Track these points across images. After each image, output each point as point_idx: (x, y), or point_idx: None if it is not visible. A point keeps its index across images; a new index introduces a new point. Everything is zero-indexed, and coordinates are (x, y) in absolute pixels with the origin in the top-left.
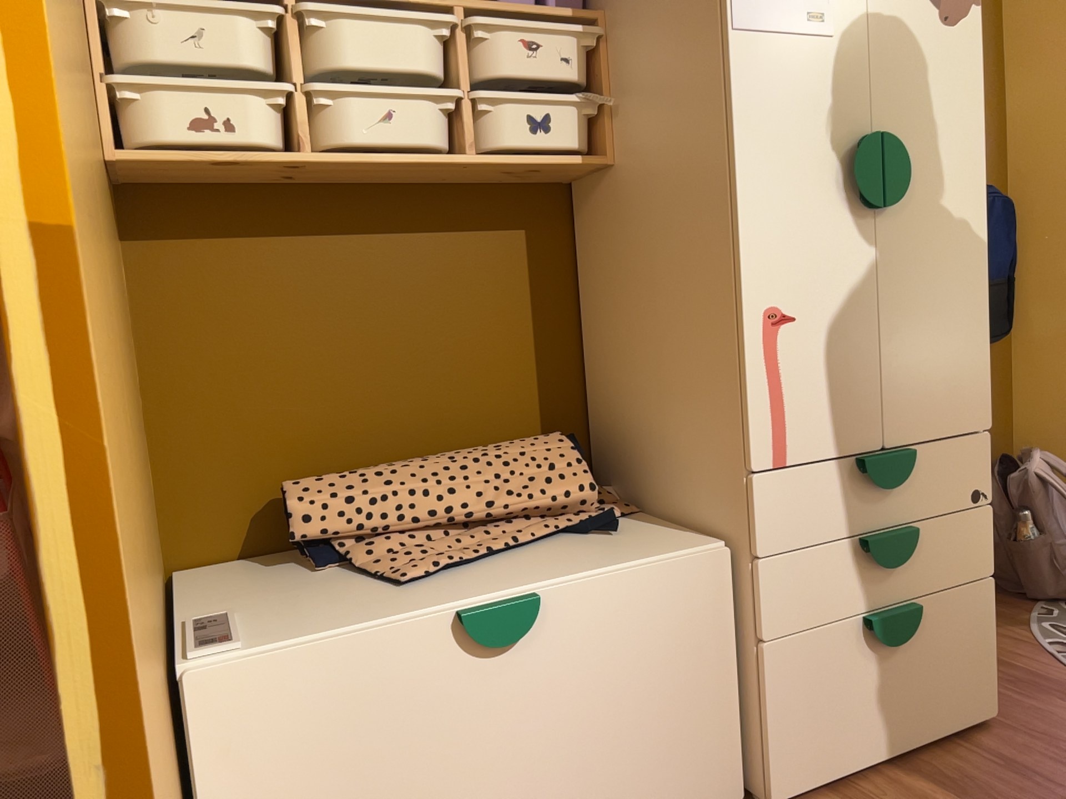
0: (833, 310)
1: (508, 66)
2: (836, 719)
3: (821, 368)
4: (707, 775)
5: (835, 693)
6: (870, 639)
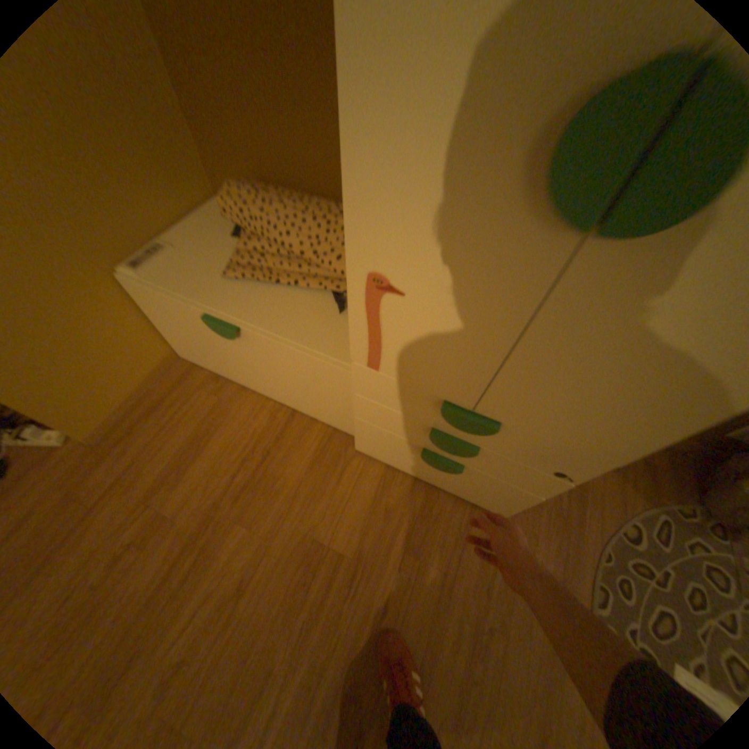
0: (451, 305)
1: None
2: (393, 455)
3: (422, 339)
4: (336, 421)
5: (394, 451)
6: (423, 454)
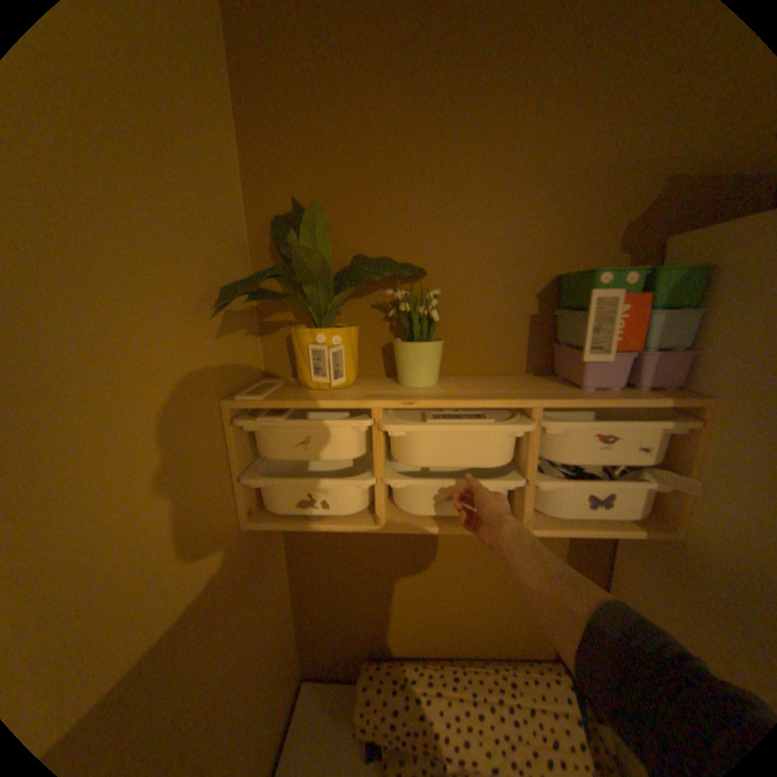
0: None
1: (578, 458)
2: None
3: None
4: None
5: None
6: None
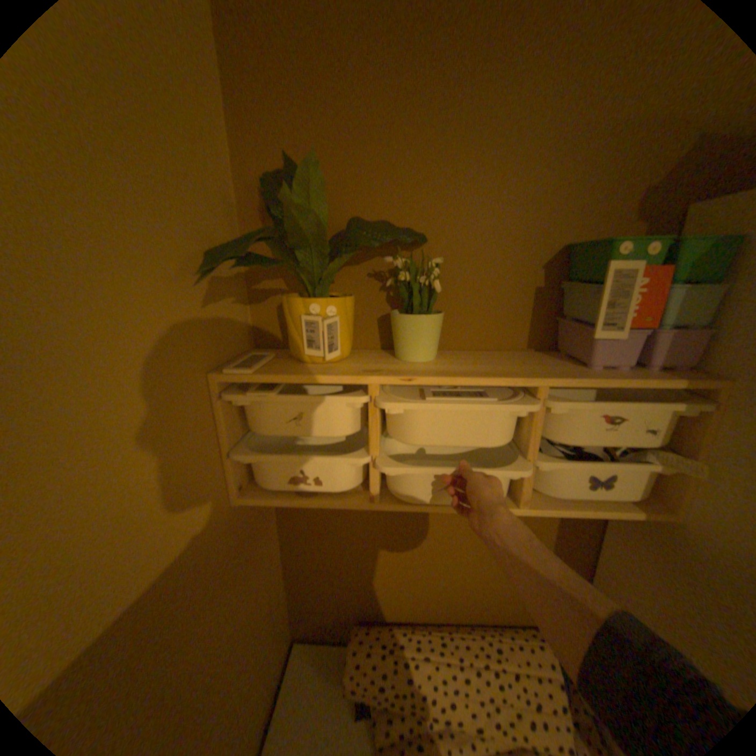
0: None
1: (583, 440)
2: None
3: None
4: None
5: None
6: None
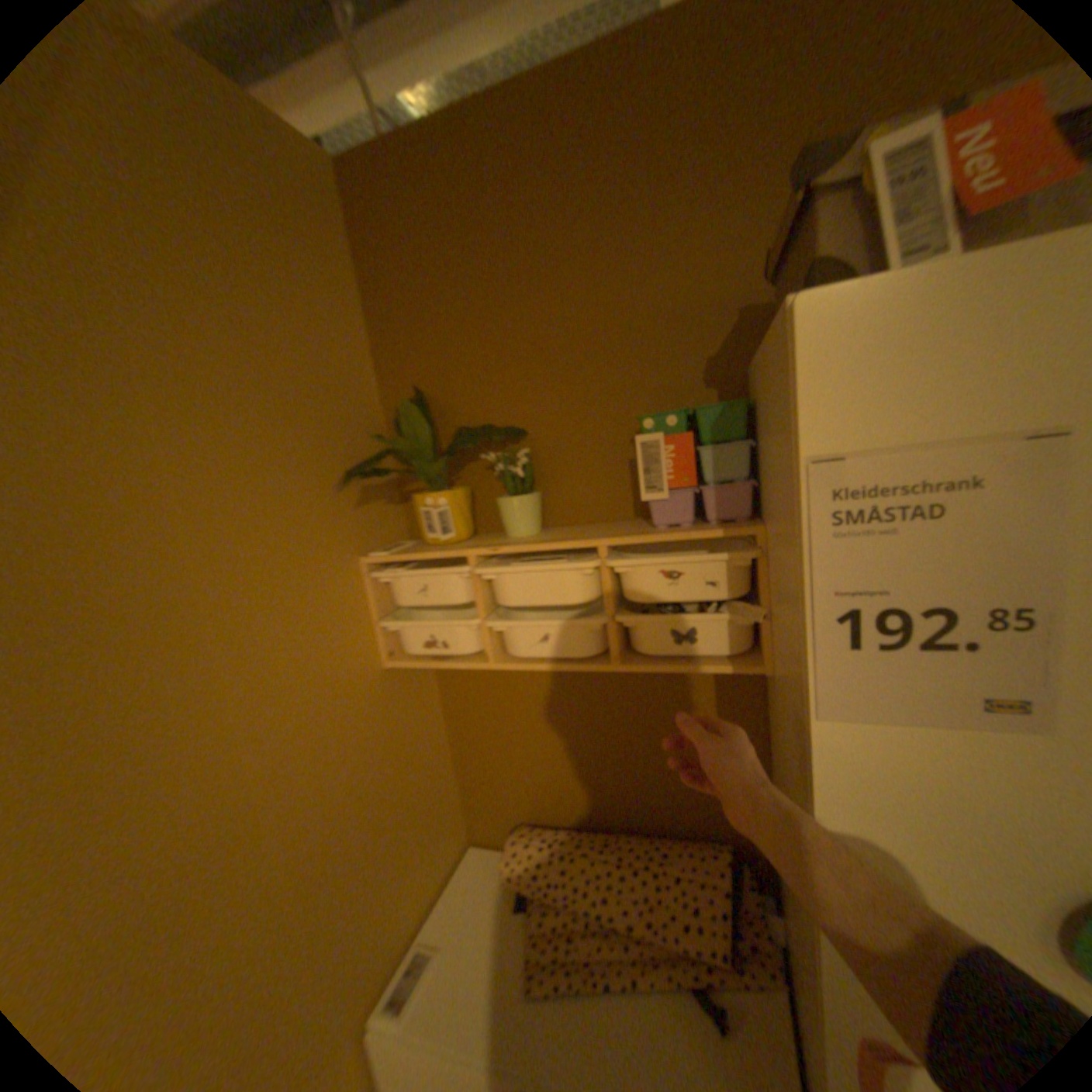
0: None
1: (647, 593)
2: None
3: None
4: None
5: None
6: None
